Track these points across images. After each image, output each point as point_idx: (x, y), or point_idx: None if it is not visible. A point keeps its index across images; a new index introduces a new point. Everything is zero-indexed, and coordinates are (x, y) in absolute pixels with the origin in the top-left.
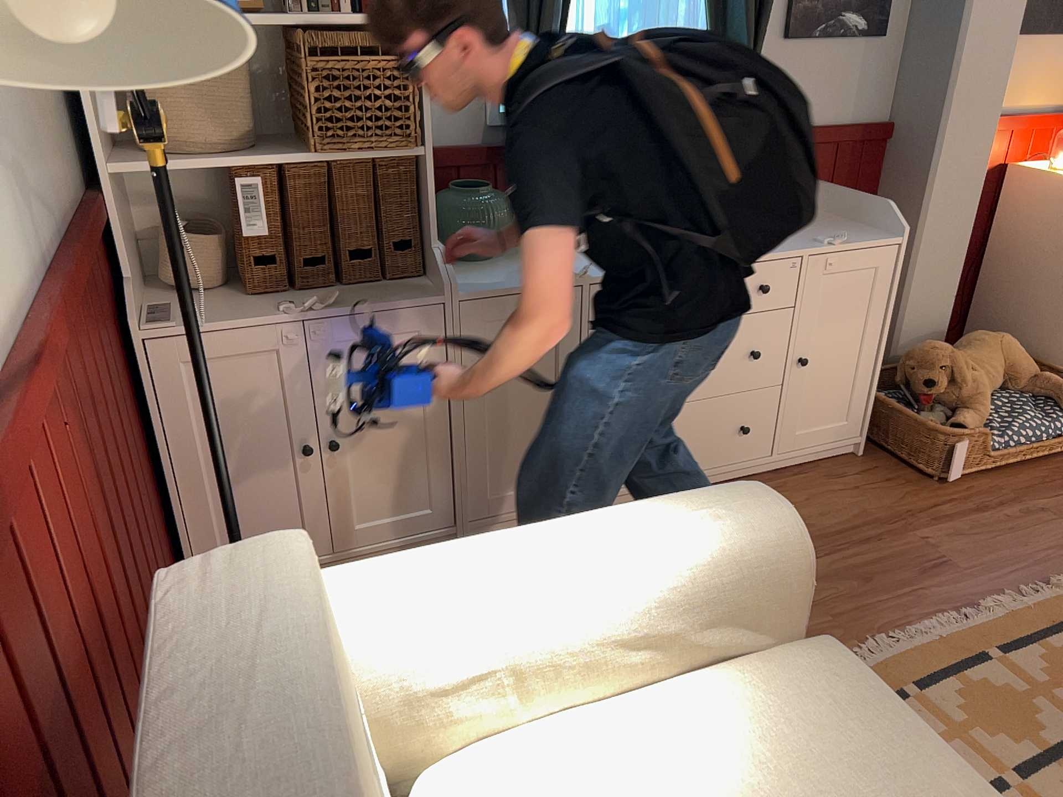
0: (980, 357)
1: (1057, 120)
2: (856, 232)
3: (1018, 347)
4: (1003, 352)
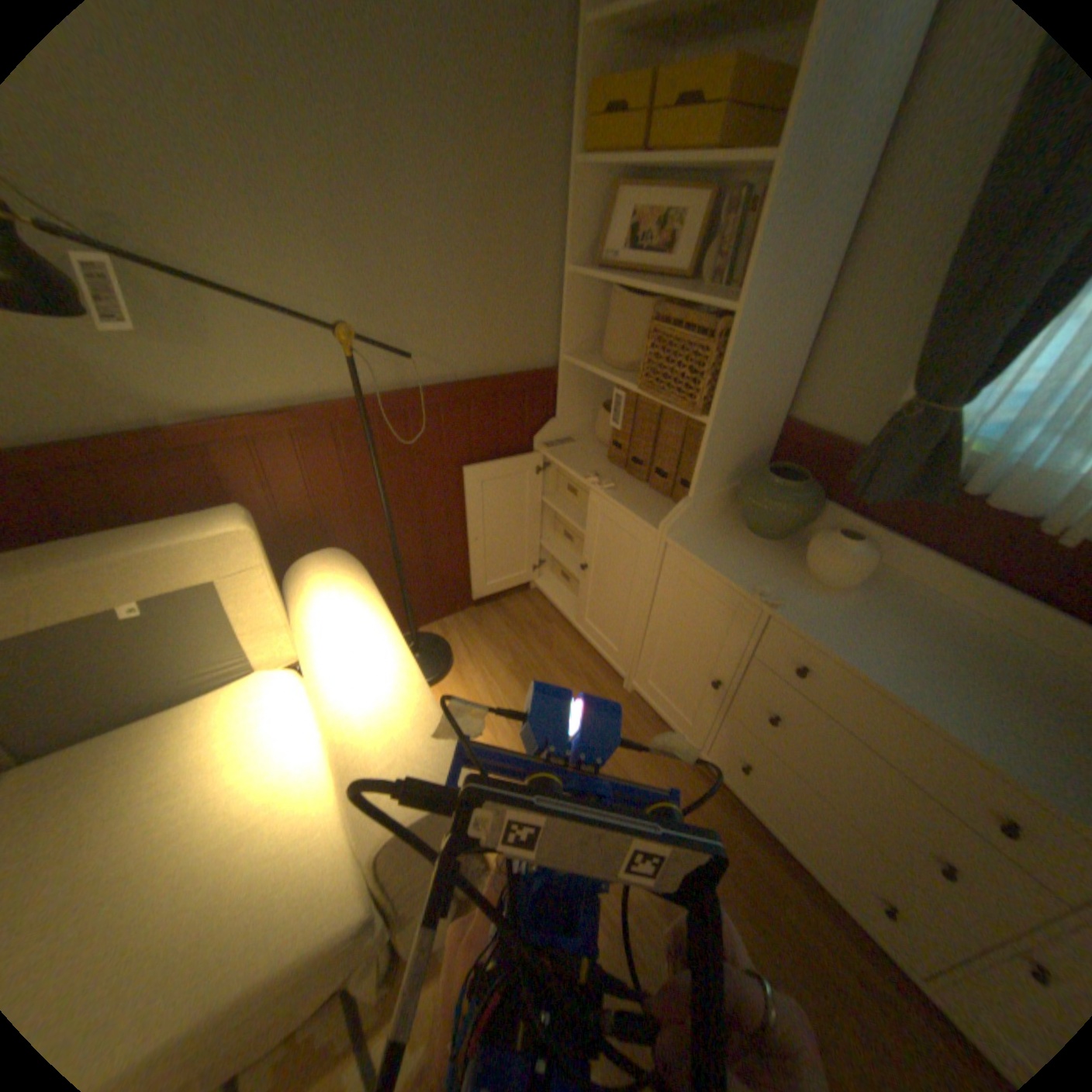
0: None
1: None
2: None
3: None
4: None
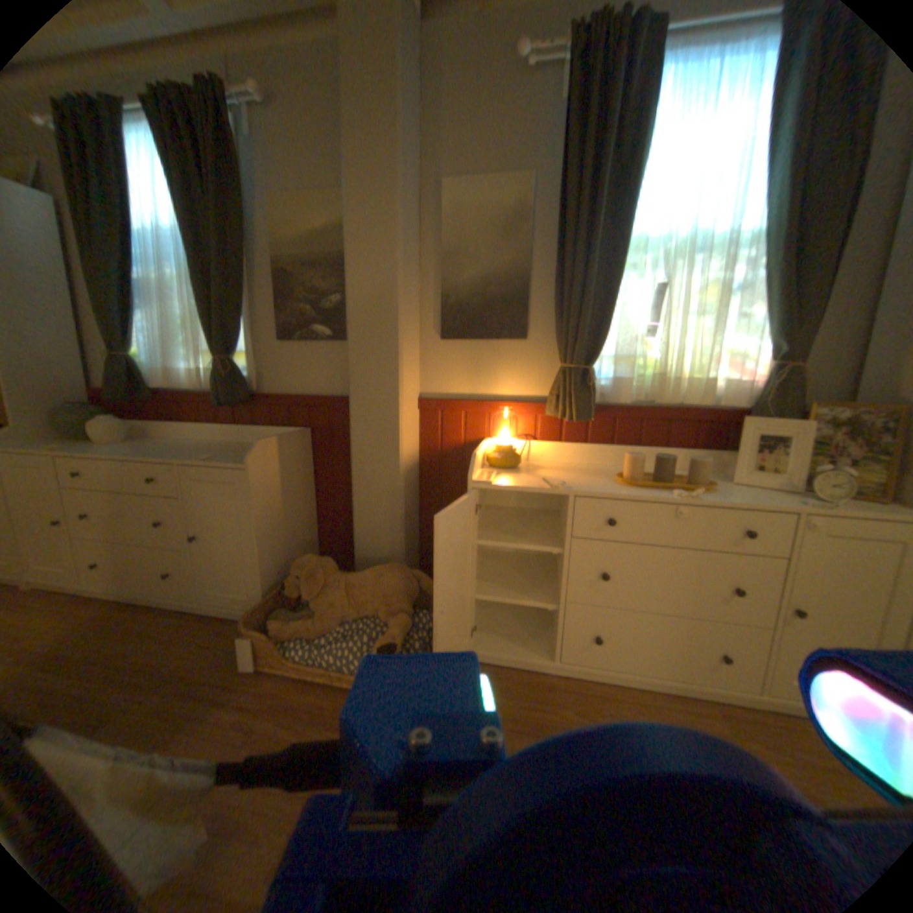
0: (358, 582)
1: (529, 409)
2: (245, 459)
3: (394, 585)
4: (381, 584)
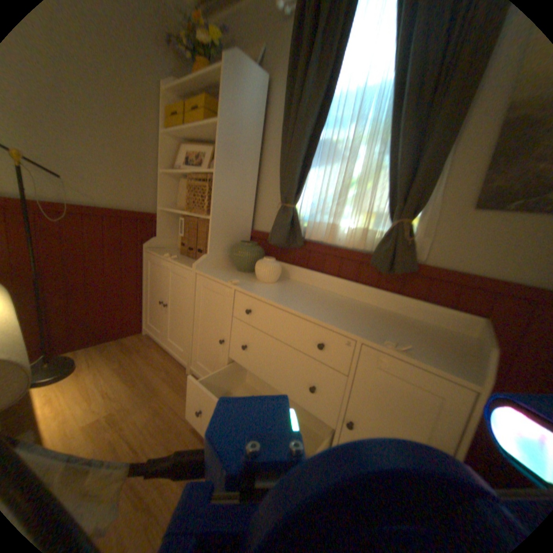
0: None
1: None
2: (449, 360)
3: None
4: None
